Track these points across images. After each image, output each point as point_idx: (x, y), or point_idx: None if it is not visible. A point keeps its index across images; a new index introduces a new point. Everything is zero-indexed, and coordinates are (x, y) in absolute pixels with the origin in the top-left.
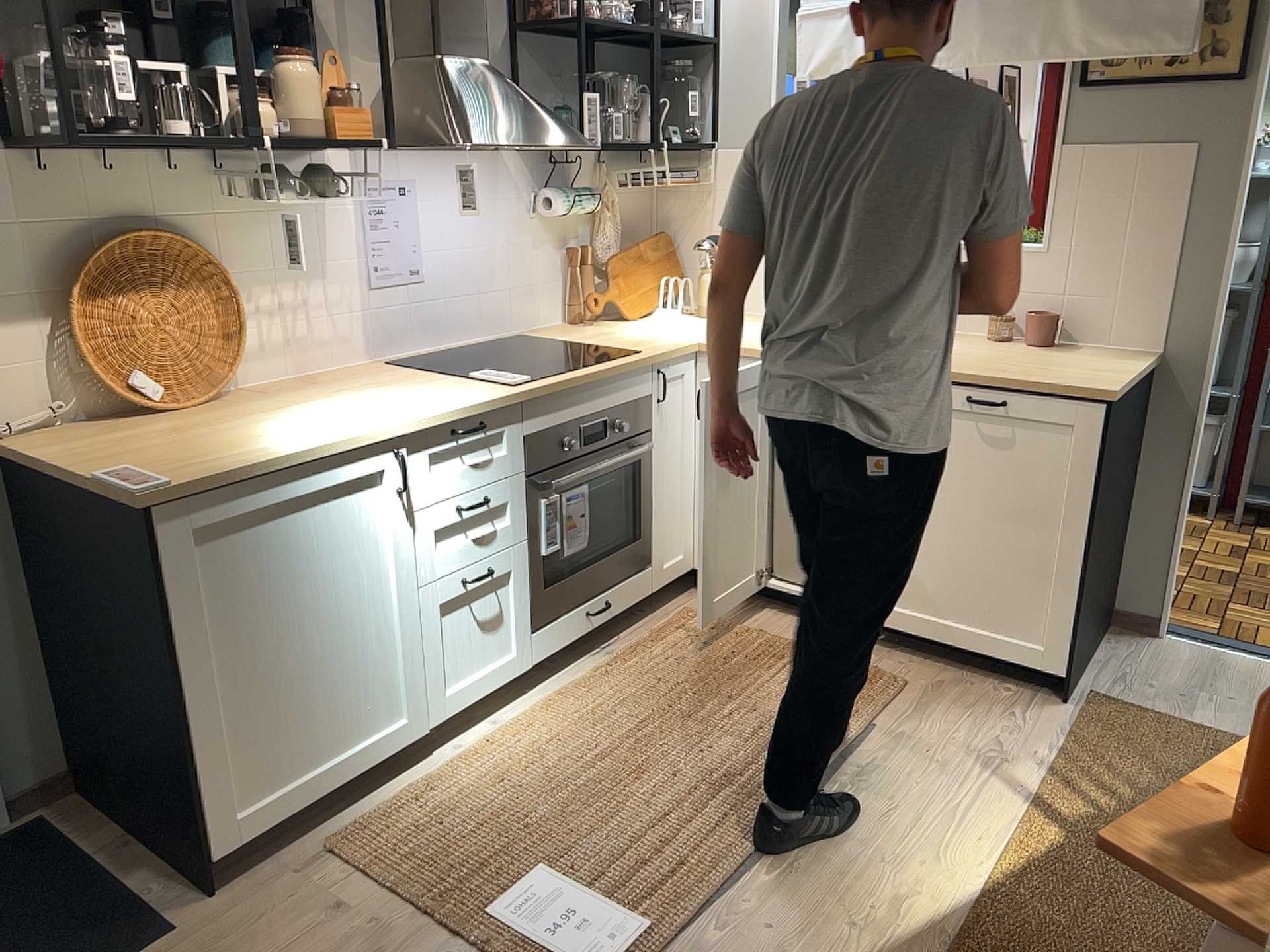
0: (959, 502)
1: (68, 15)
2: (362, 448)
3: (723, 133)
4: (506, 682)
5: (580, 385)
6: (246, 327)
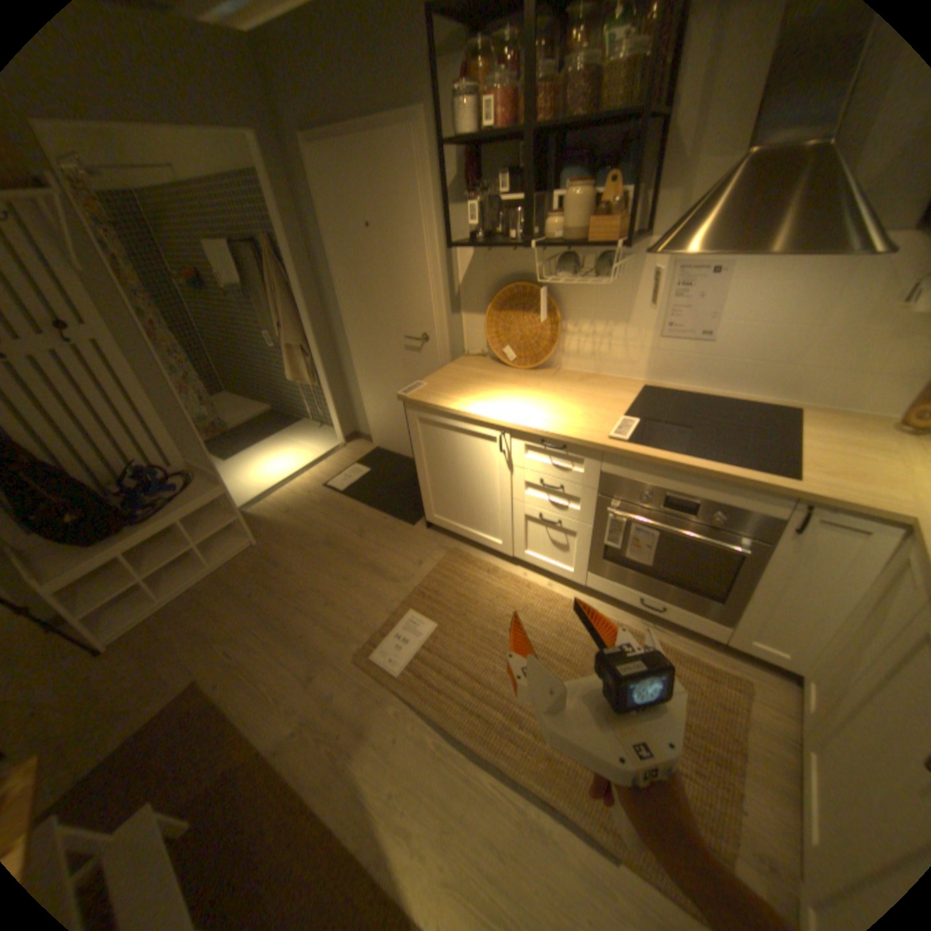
0: None
1: (512, 166)
2: (483, 422)
3: None
4: (562, 575)
5: (669, 467)
6: (556, 339)
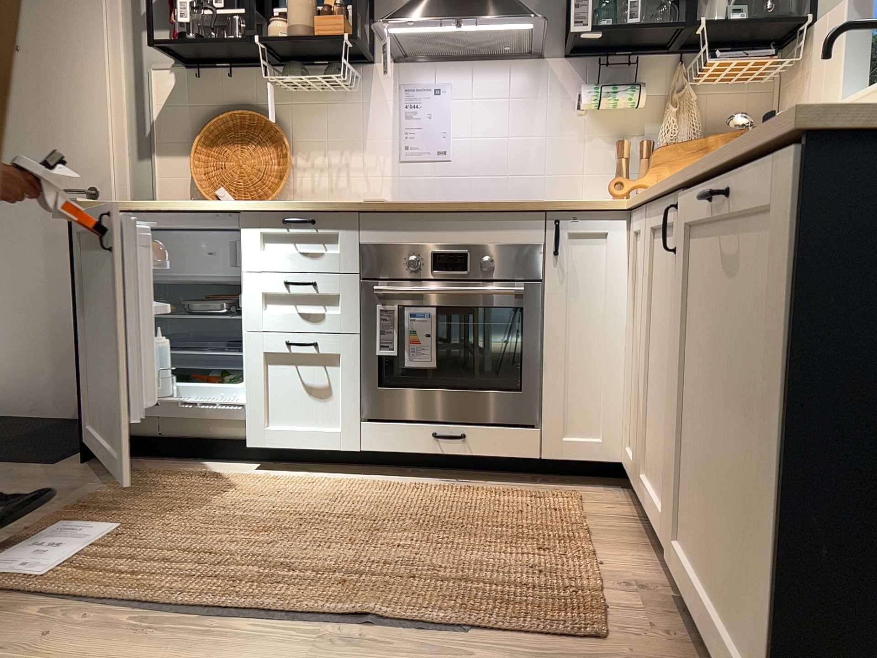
0: (719, 382)
1: None
2: (202, 212)
3: (817, 4)
4: (327, 448)
5: (431, 213)
6: (286, 170)
